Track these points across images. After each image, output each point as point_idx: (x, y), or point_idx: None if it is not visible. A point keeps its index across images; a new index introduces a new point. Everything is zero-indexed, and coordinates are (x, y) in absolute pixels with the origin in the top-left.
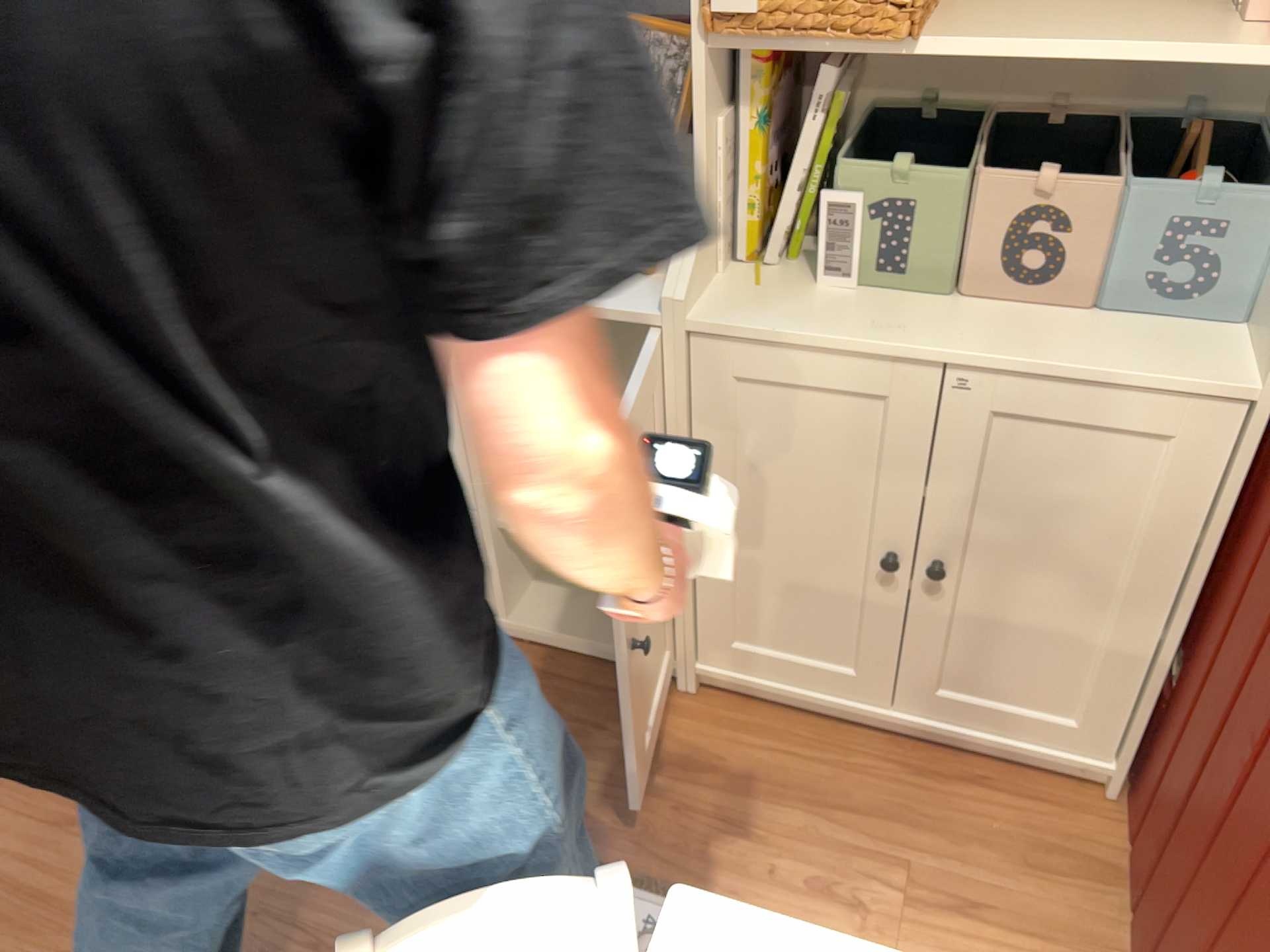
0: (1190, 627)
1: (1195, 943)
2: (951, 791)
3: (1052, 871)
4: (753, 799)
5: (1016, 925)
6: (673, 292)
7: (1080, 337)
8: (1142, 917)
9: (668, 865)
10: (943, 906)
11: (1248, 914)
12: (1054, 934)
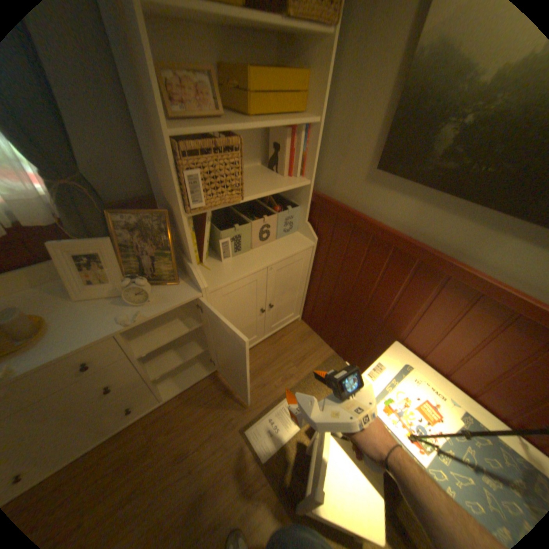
0: (309, 286)
1: (351, 334)
2: (282, 343)
3: (306, 341)
4: (258, 379)
5: (312, 354)
6: (201, 285)
7: (281, 247)
8: (327, 336)
9: (260, 409)
10: (302, 363)
11: (366, 325)
12: (317, 350)
